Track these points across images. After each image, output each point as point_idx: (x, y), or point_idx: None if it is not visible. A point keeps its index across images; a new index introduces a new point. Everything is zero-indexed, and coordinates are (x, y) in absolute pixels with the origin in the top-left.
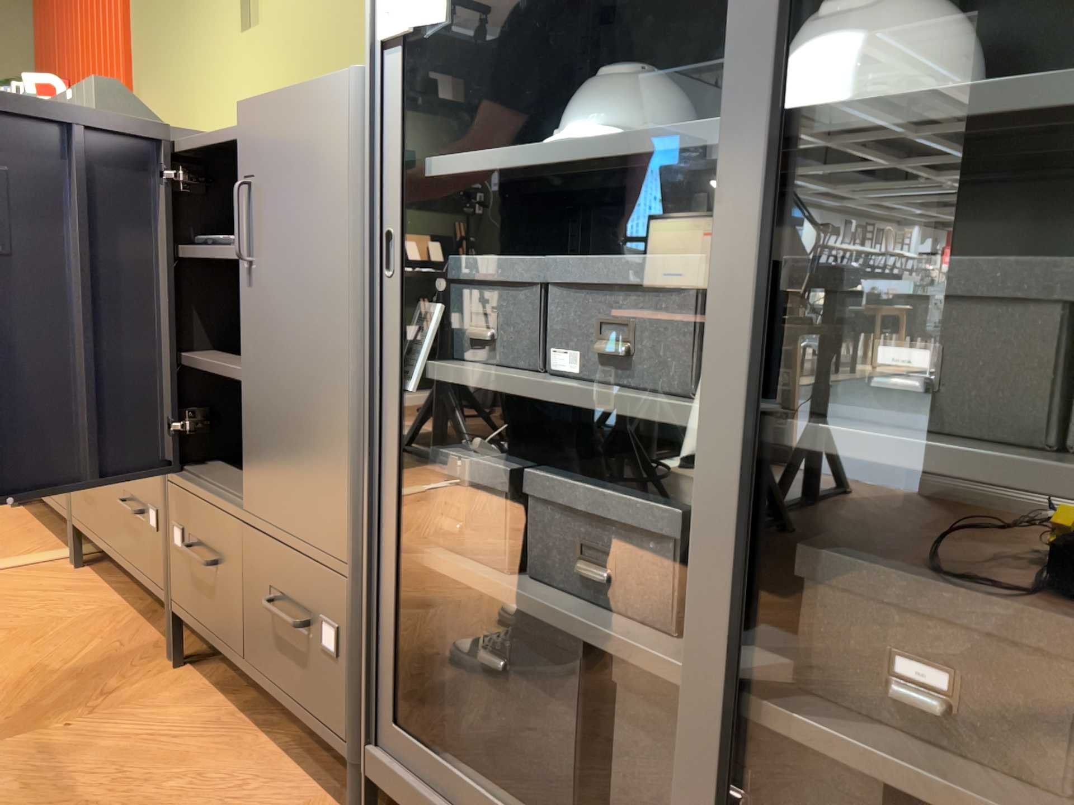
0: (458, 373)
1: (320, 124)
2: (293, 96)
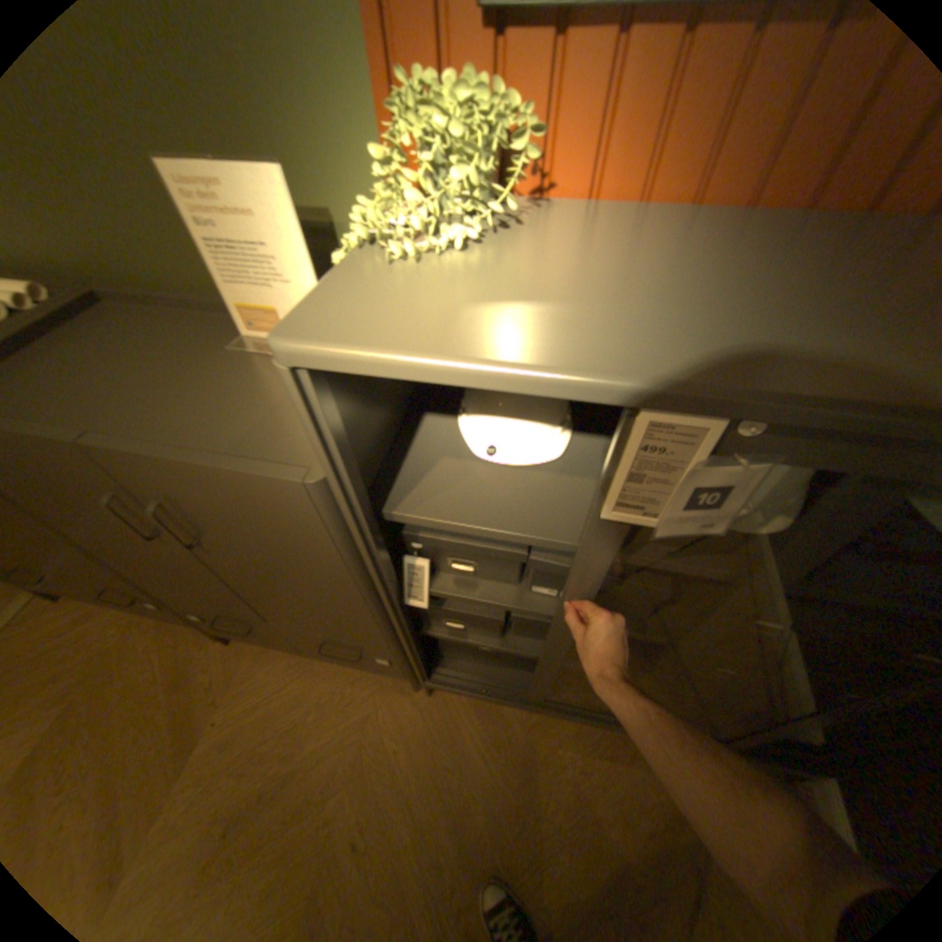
0: (456, 597)
1: (263, 503)
2: (198, 472)
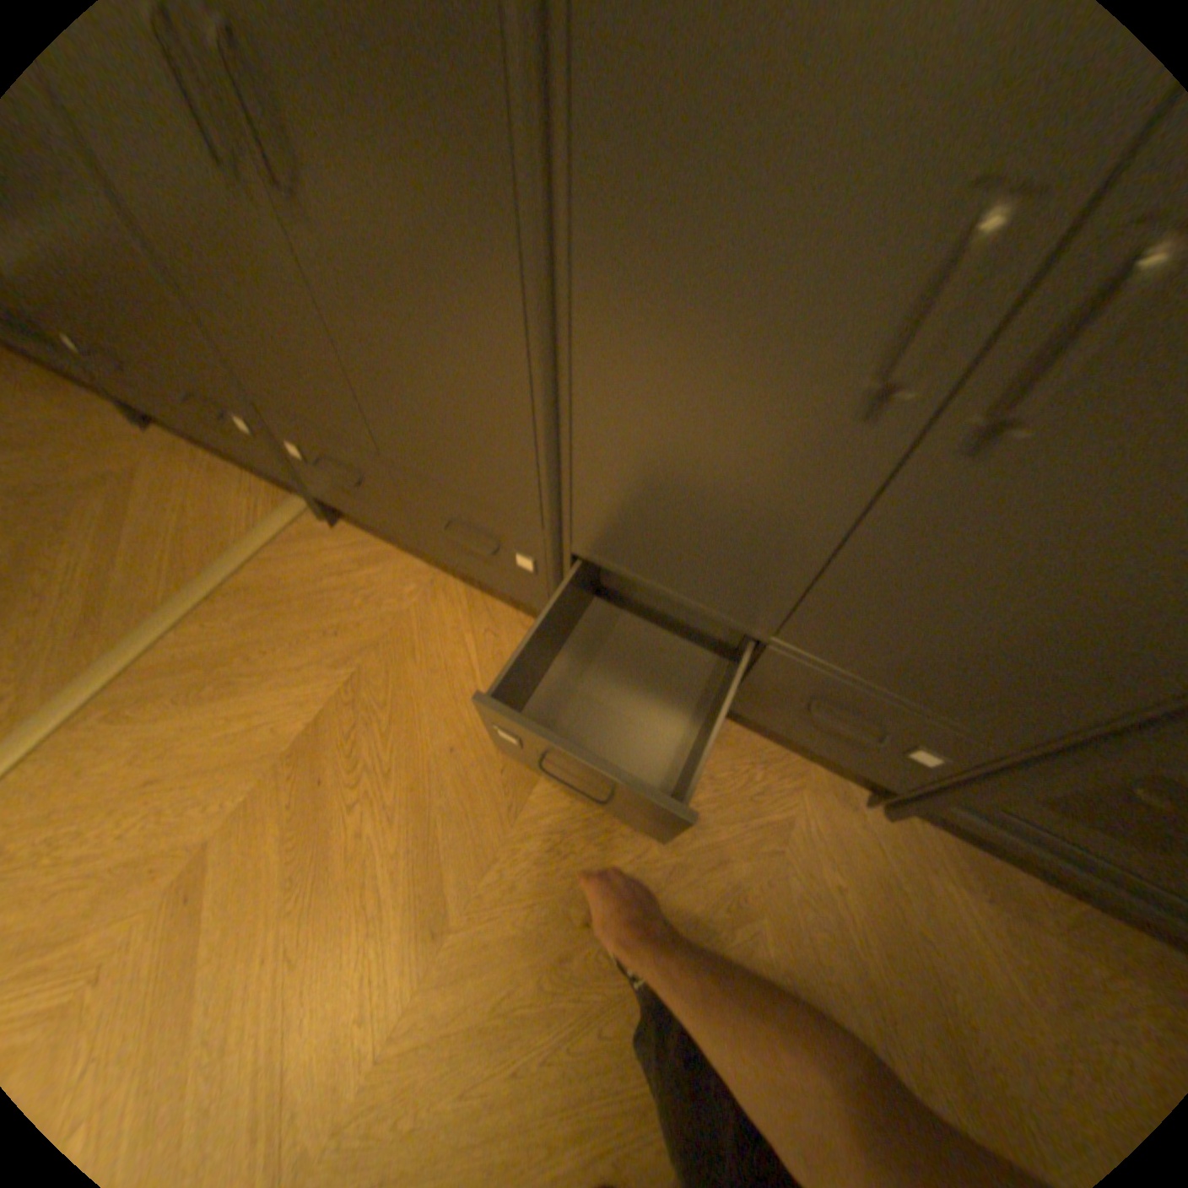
0: None
1: None
2: None
